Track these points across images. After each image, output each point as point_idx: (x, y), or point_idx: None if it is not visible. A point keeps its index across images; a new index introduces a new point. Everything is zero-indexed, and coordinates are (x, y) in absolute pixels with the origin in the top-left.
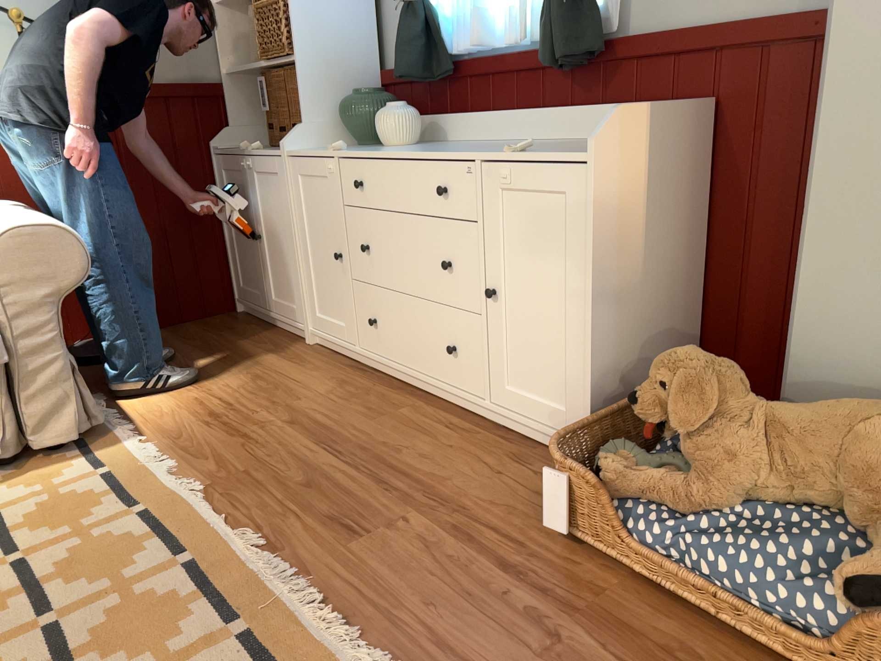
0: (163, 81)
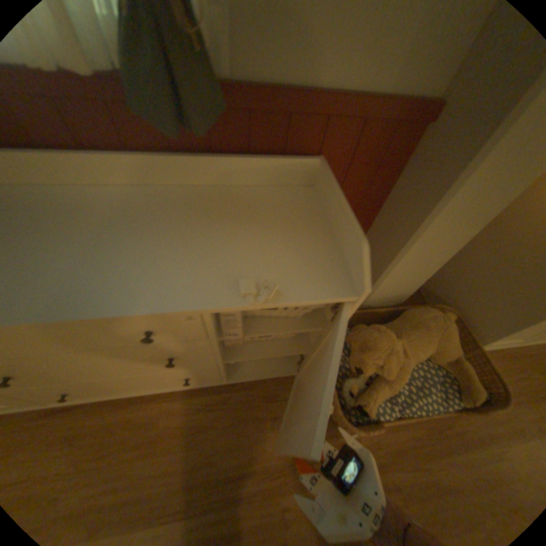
0: None
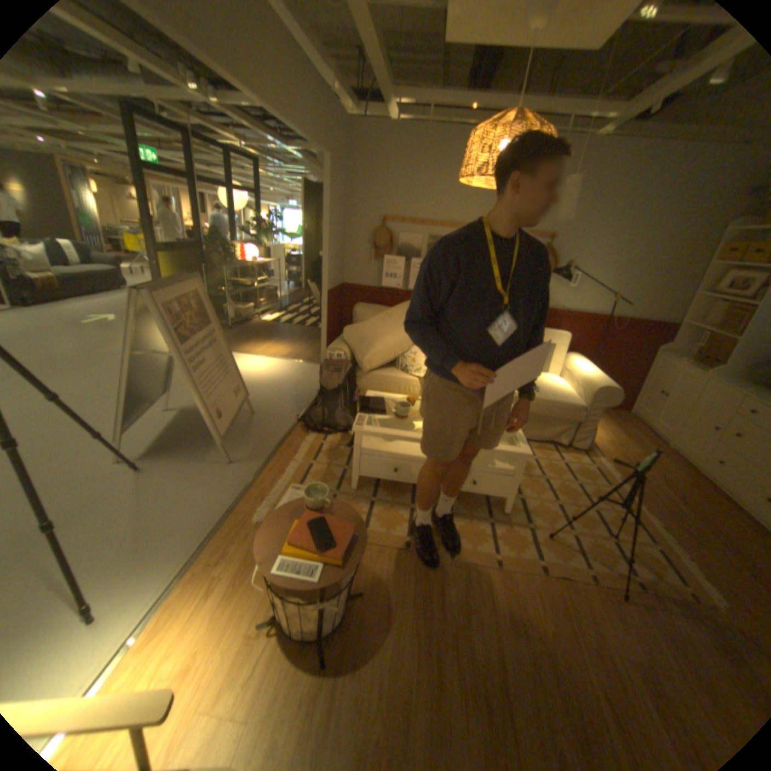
0: (654, 319)
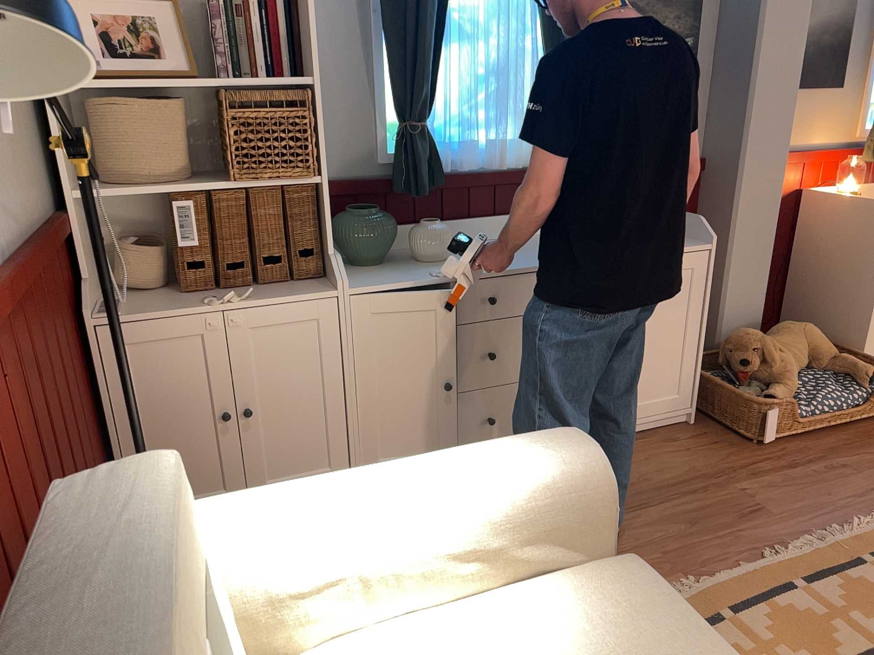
0: (32, 219)
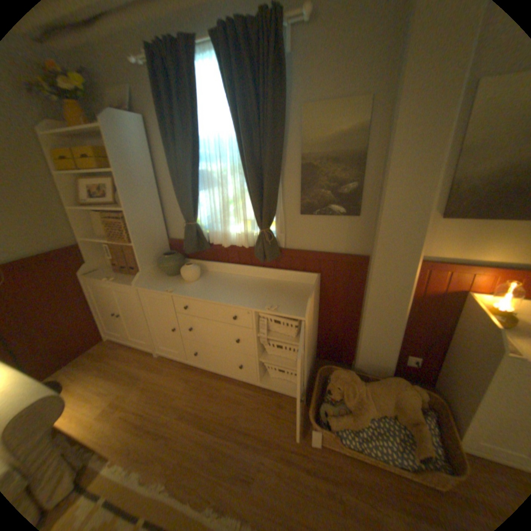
0: (42, 249)
